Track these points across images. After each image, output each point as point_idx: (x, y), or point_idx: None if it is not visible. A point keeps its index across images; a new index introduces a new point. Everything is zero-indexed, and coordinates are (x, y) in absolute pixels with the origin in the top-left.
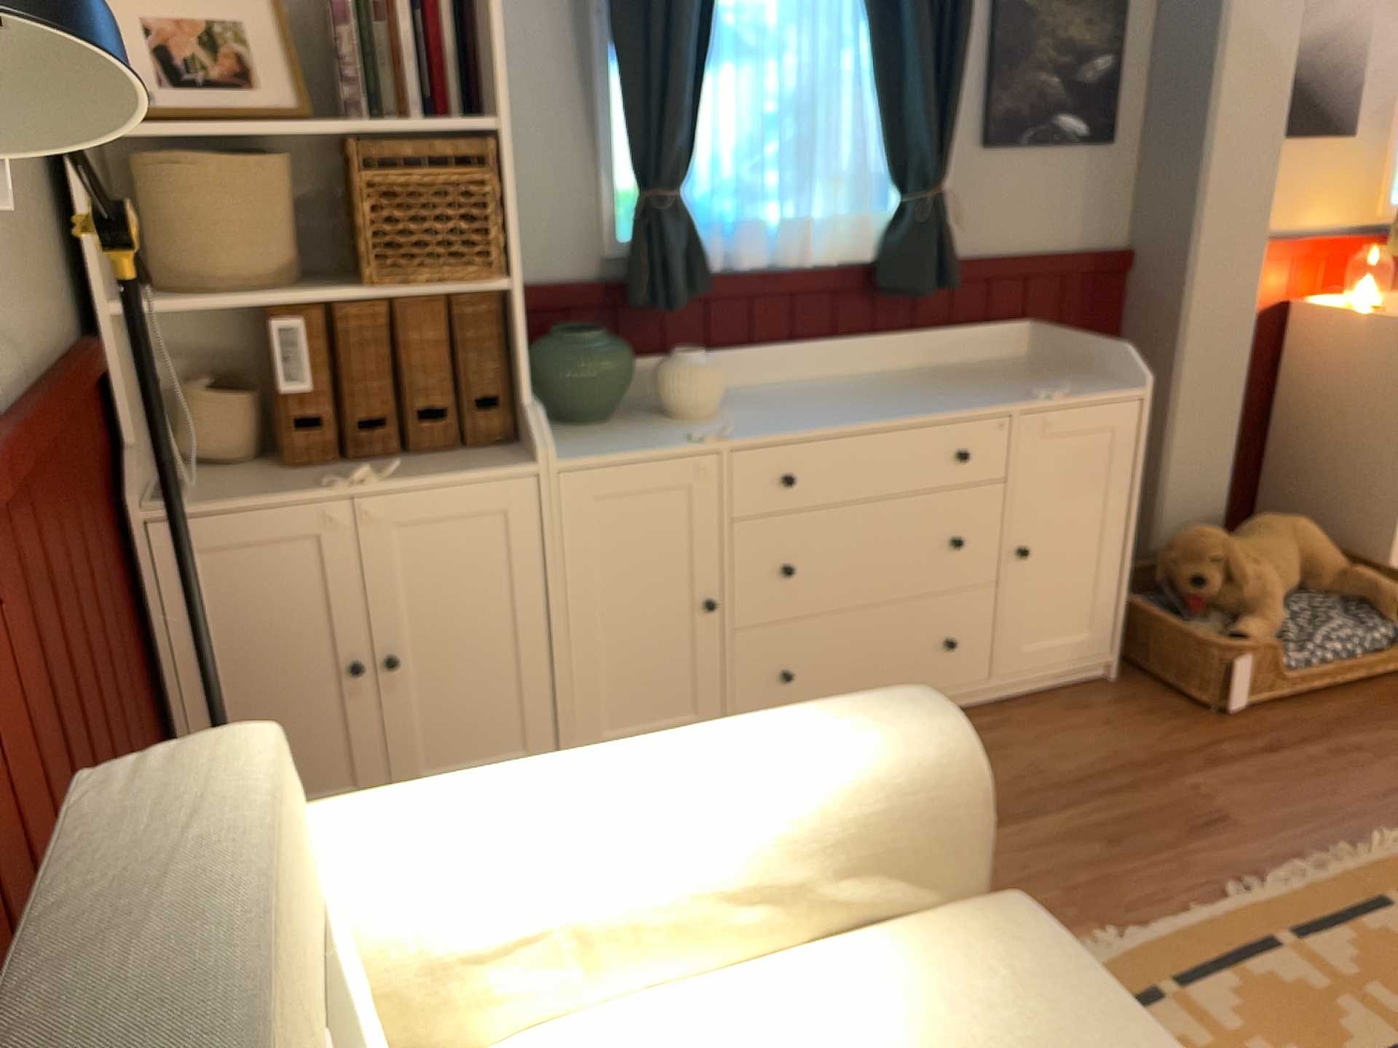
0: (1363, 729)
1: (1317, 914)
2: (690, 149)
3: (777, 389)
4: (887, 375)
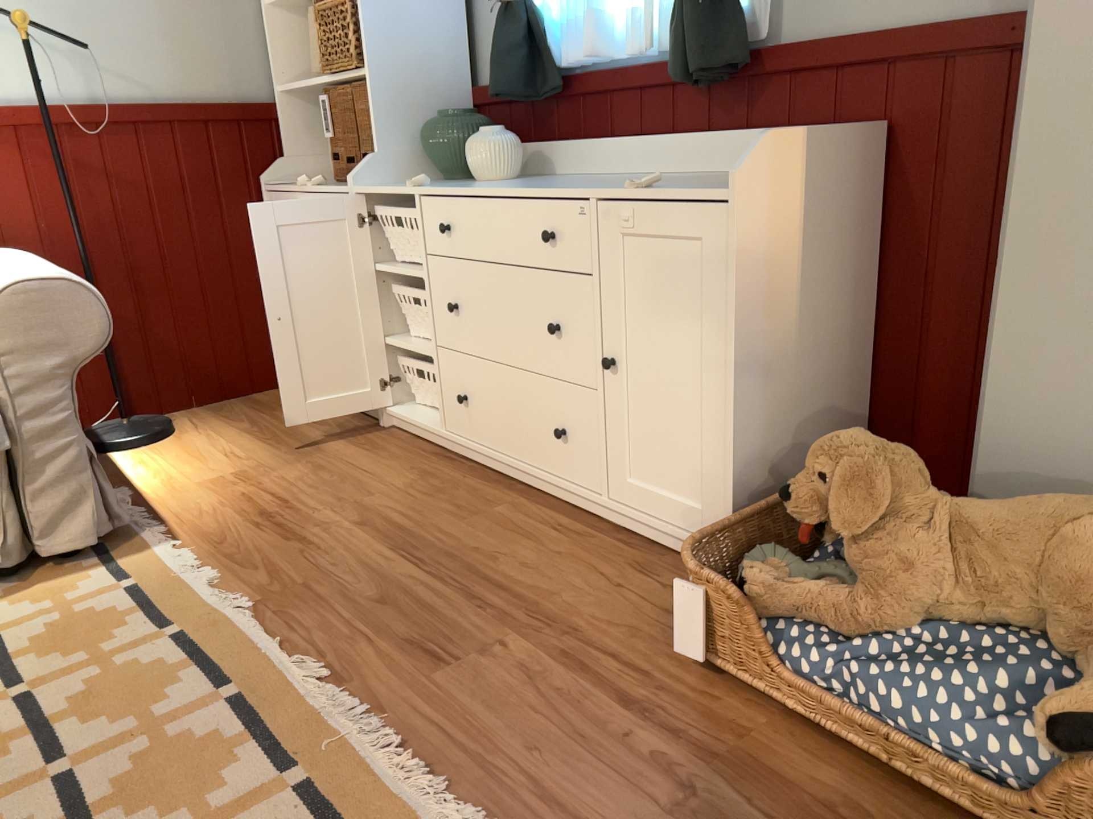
0: (765, 798)
1: (270, 711)
2: None
3: (589, 177)
4: (679, 176)
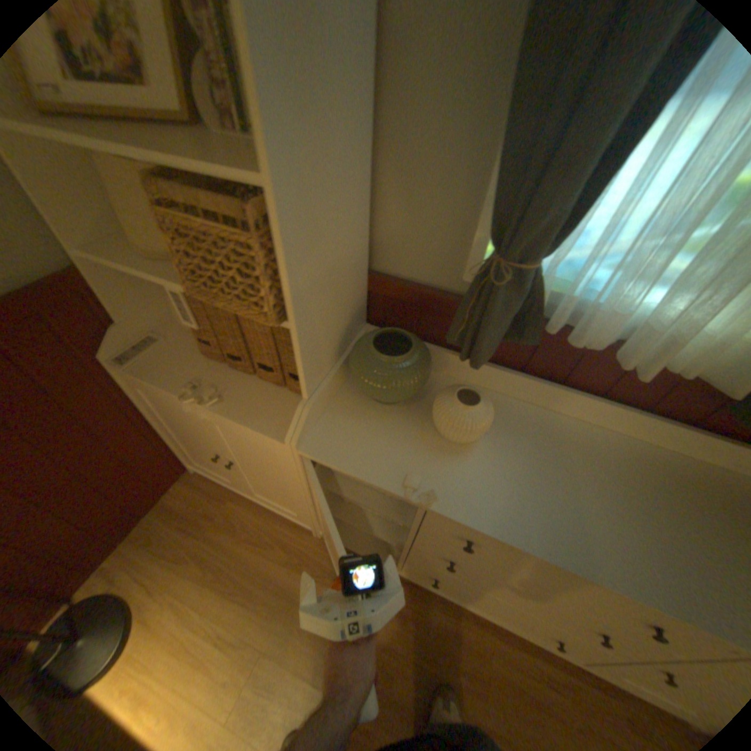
0: None
1: None
2: (578, 219)
3: (559, 428)
4: (678, 465)
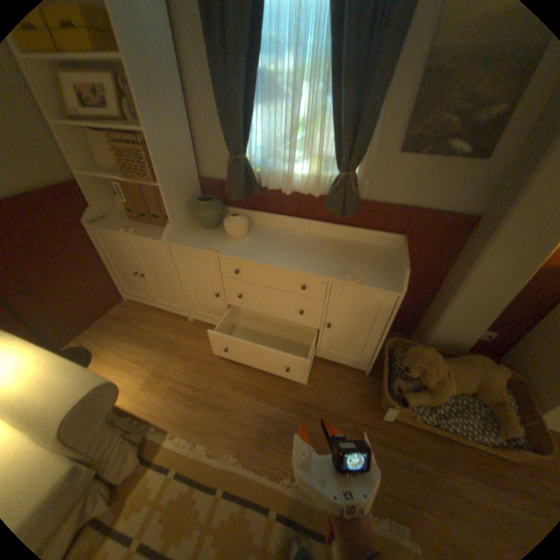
0: (435, 464)
1: (295, 514)
2: (247, 140)
3: (280, 233)
4: (325, 240)
